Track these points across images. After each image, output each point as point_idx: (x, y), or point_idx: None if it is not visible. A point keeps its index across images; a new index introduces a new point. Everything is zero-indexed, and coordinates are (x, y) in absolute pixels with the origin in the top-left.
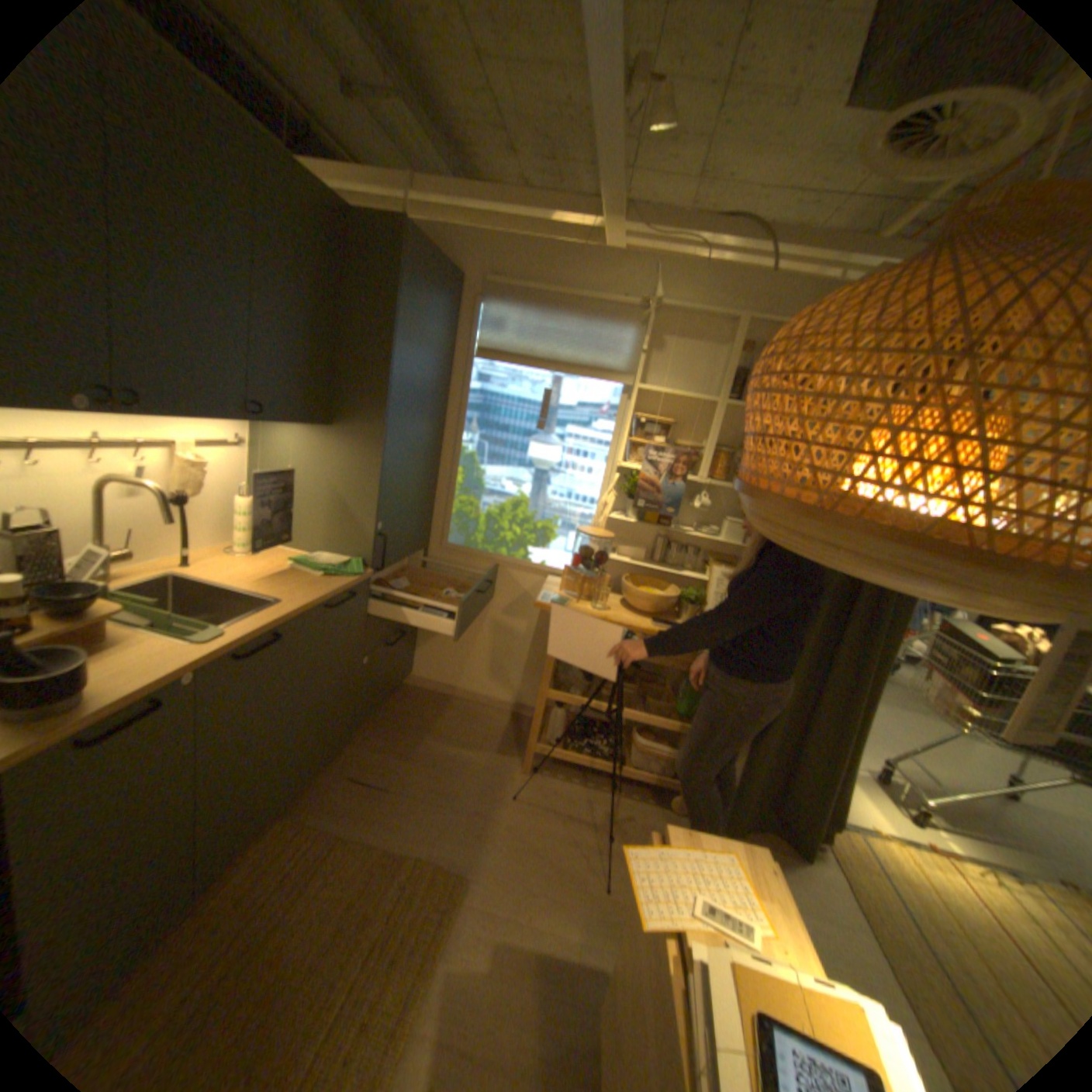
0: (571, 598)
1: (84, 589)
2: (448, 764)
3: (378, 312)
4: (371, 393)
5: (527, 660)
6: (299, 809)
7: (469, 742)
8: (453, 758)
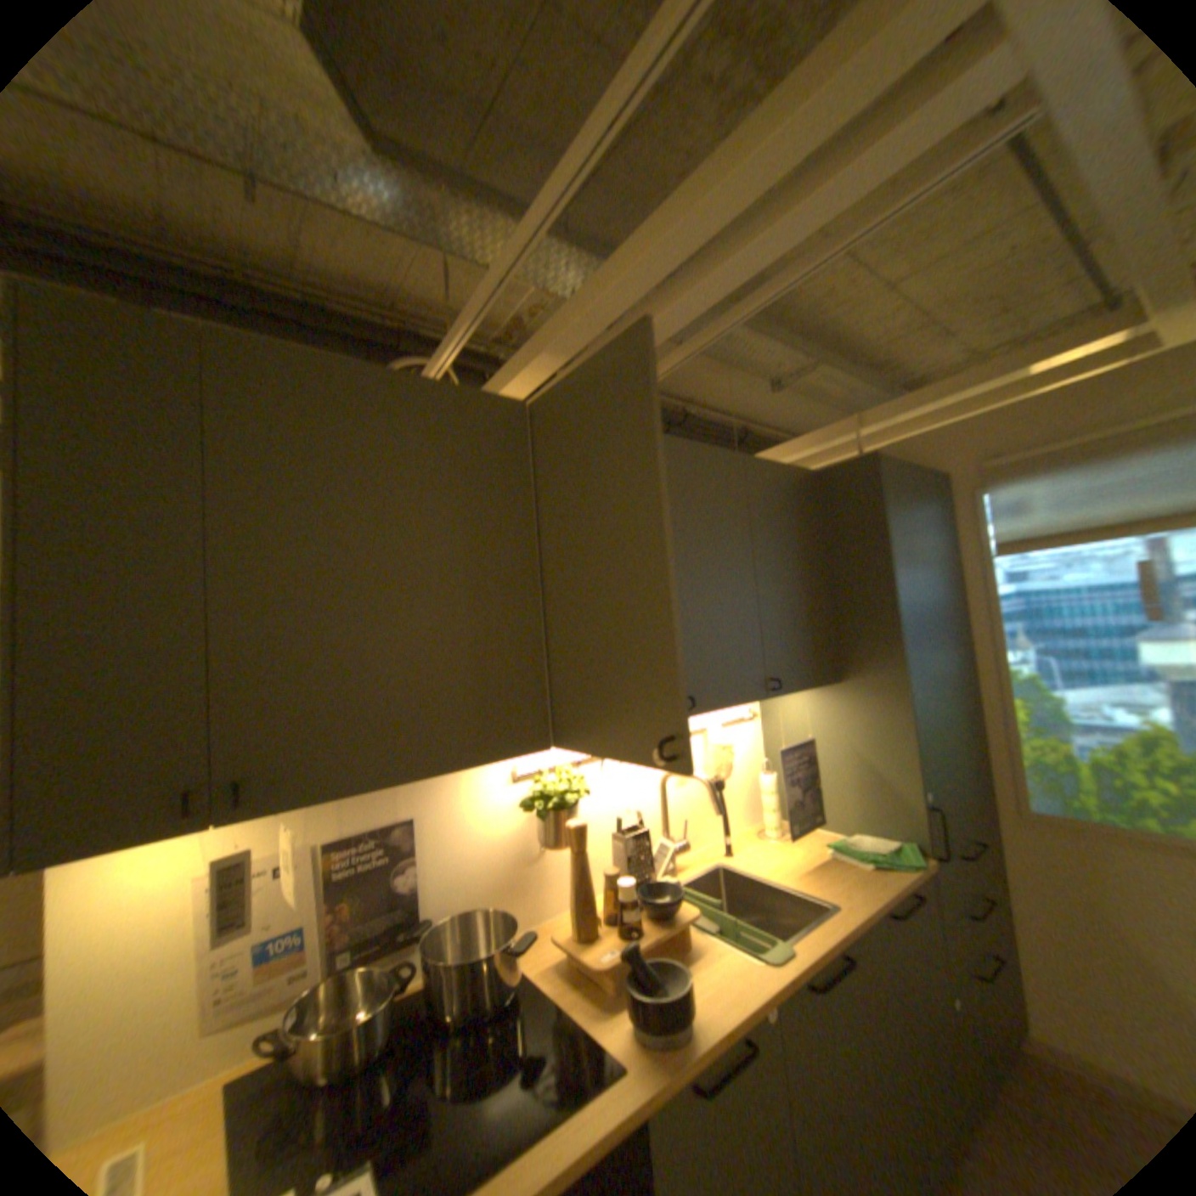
0: None
1: (670, 890)
2: None
3: (867, 551)
4: (878, 636)
5: None
6: None
7: None
8: None
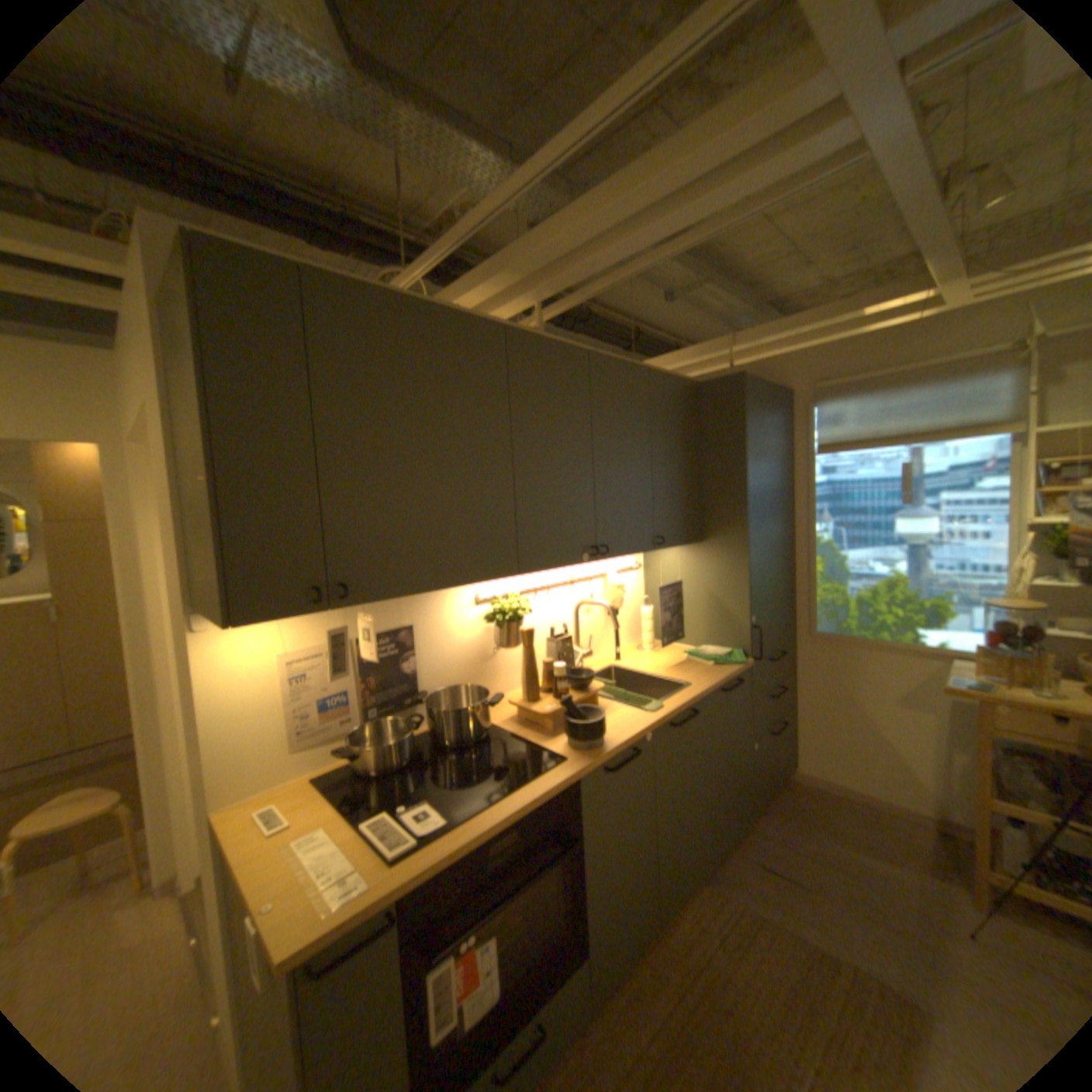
0: (996, 684)
1: (584, 672)
2: (865, 874)
3: (729, 447)
4: (731, 509)
5: (946, 764)
6: (720, 881)
7: (886, 855)
8: (871, 869)
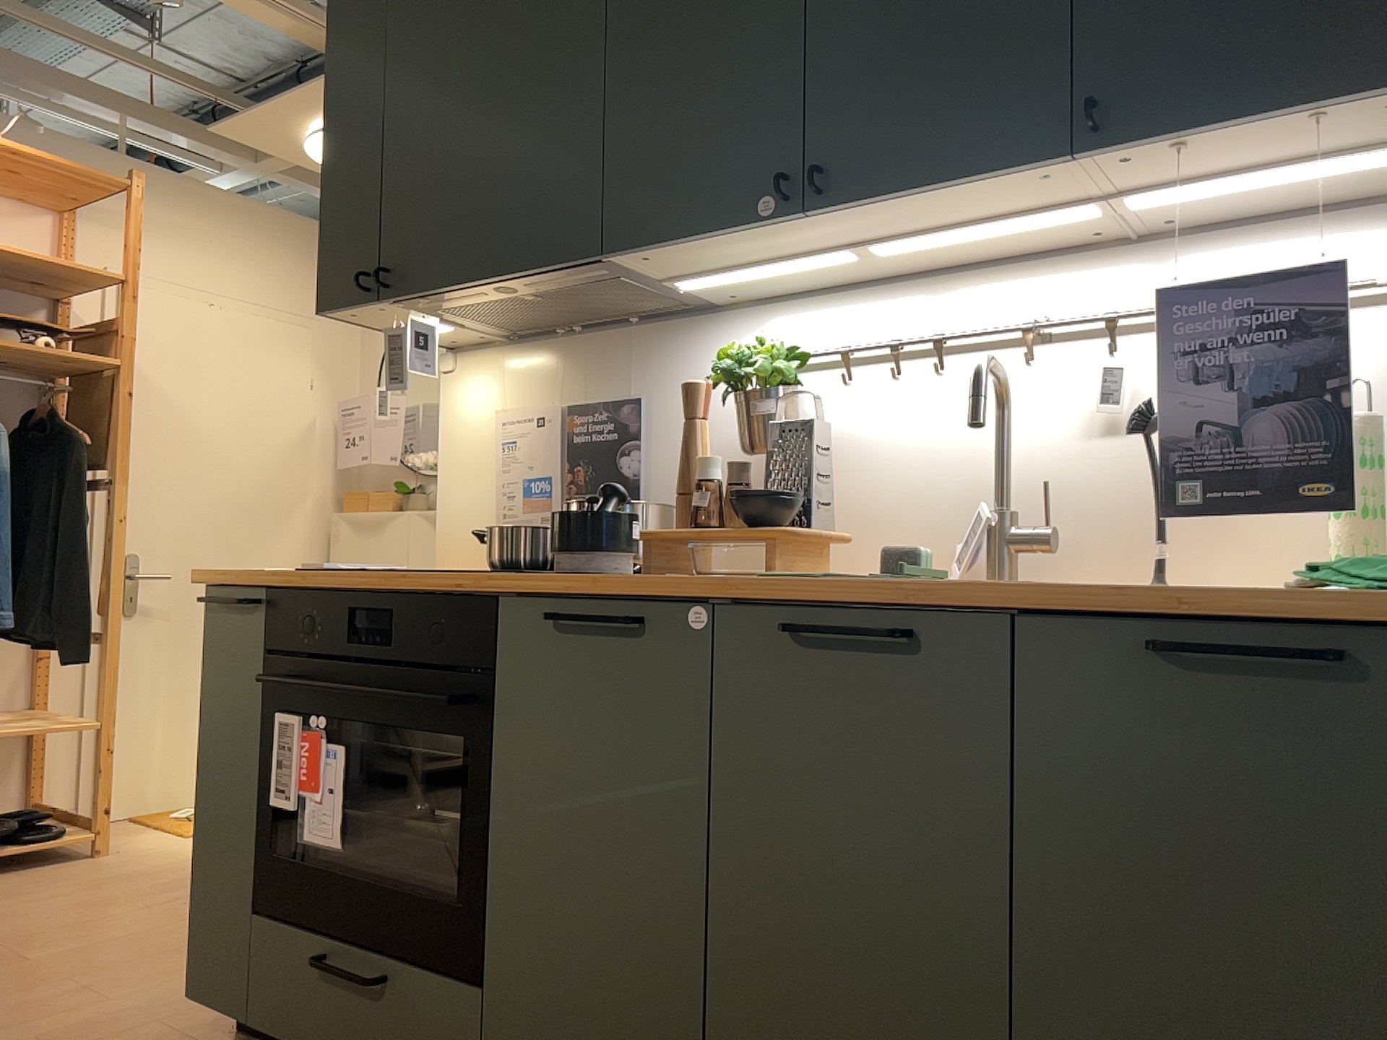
0: None
1: (788, 497)
2: None
3: None
4: None
5: None
6: None
7: None
8: None
